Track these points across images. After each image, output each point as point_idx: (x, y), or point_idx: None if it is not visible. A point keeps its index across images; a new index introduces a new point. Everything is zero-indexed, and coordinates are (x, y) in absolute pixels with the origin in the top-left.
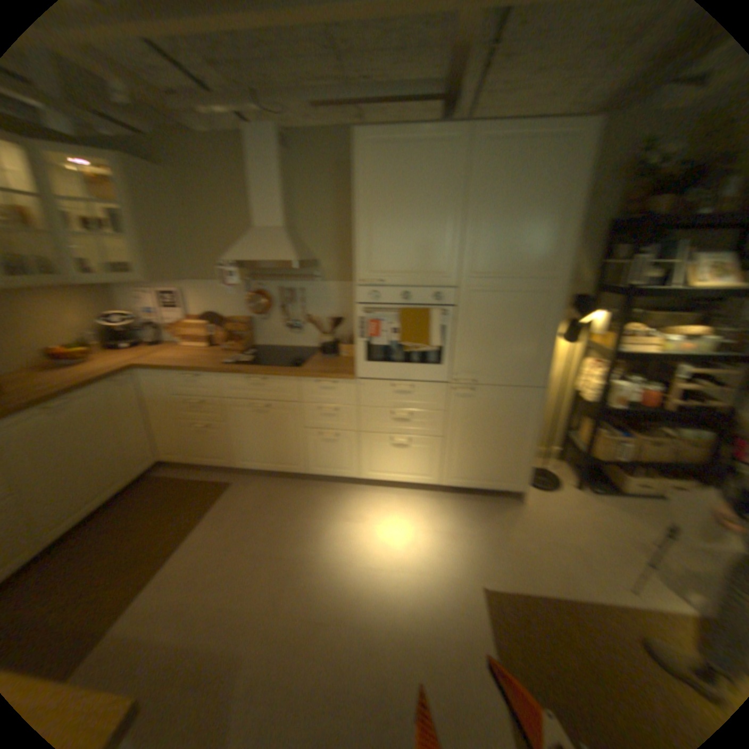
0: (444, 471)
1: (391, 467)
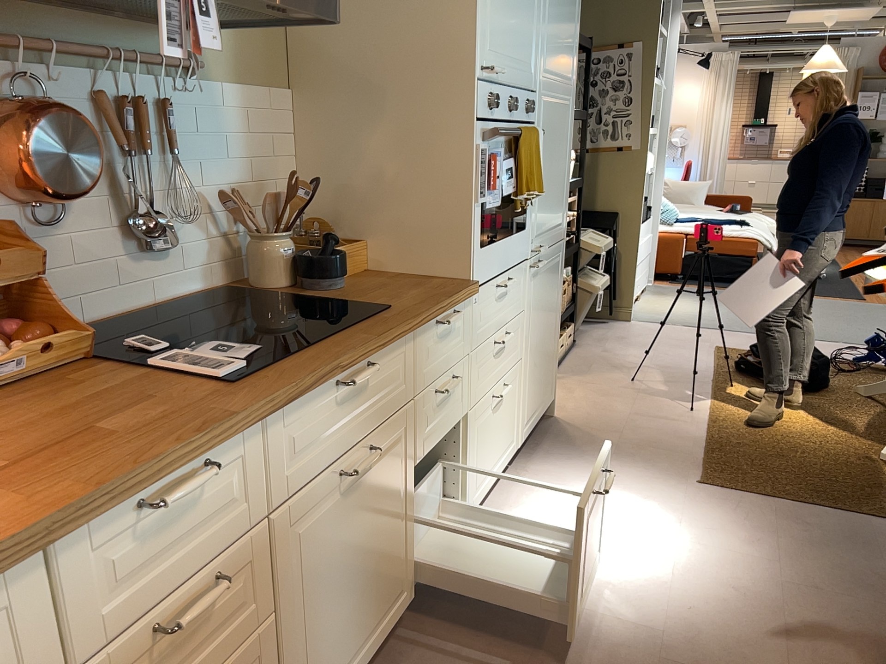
0: (523, 417)
1: (493, 455)
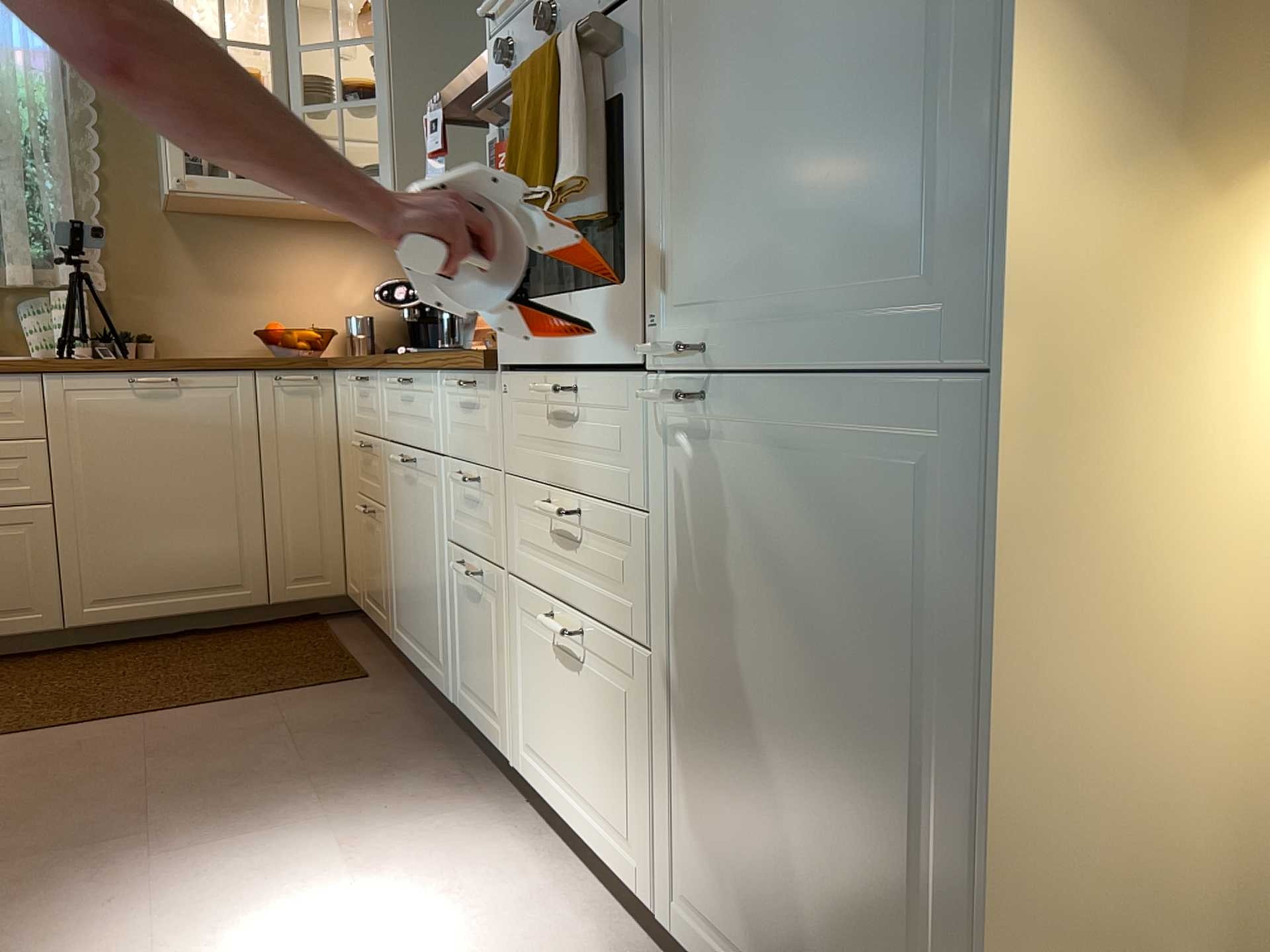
0: (673, 858)
1: (565, 759)
